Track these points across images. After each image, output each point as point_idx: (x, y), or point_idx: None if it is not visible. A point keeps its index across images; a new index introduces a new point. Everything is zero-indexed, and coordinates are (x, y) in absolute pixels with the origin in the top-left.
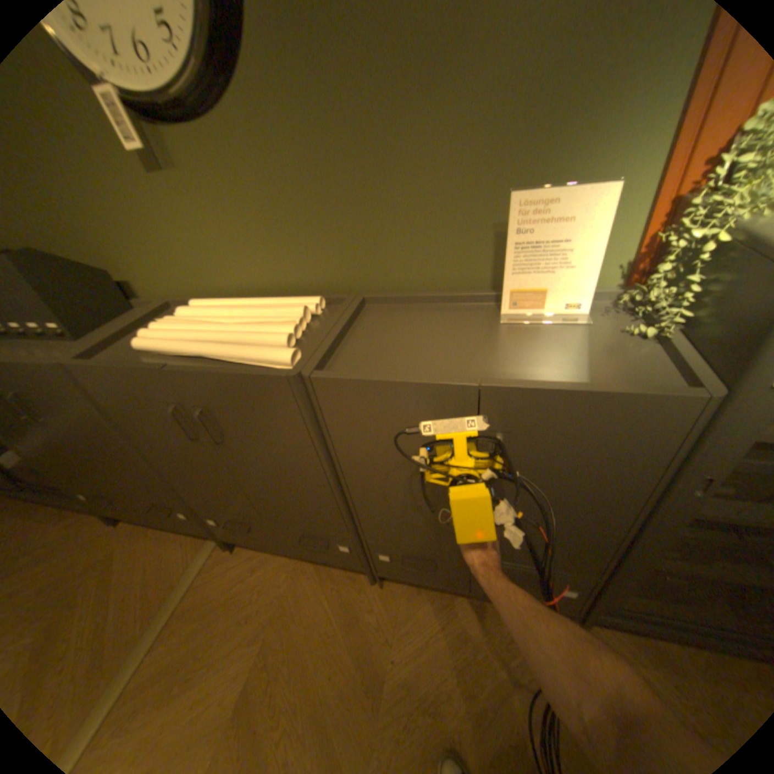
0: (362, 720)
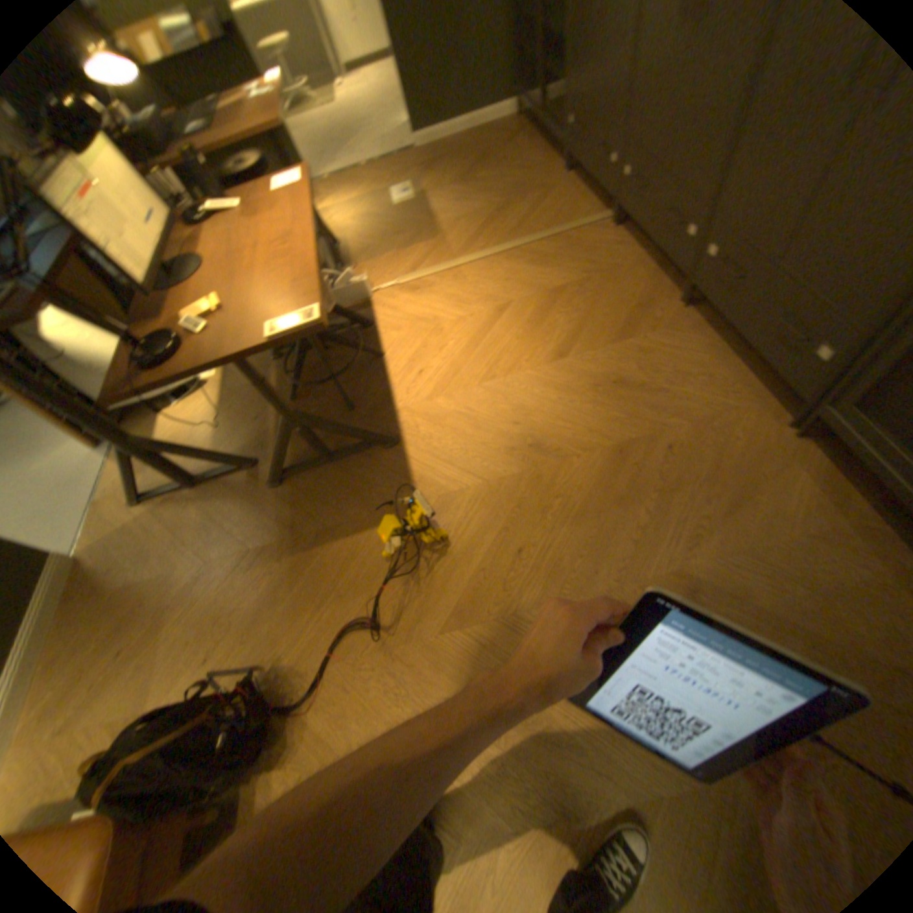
0: (604, 339)
